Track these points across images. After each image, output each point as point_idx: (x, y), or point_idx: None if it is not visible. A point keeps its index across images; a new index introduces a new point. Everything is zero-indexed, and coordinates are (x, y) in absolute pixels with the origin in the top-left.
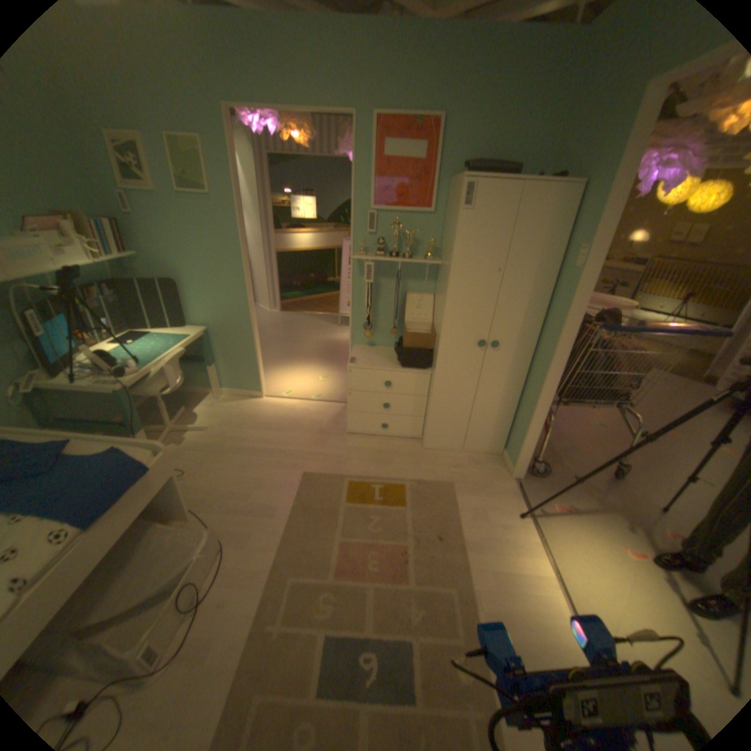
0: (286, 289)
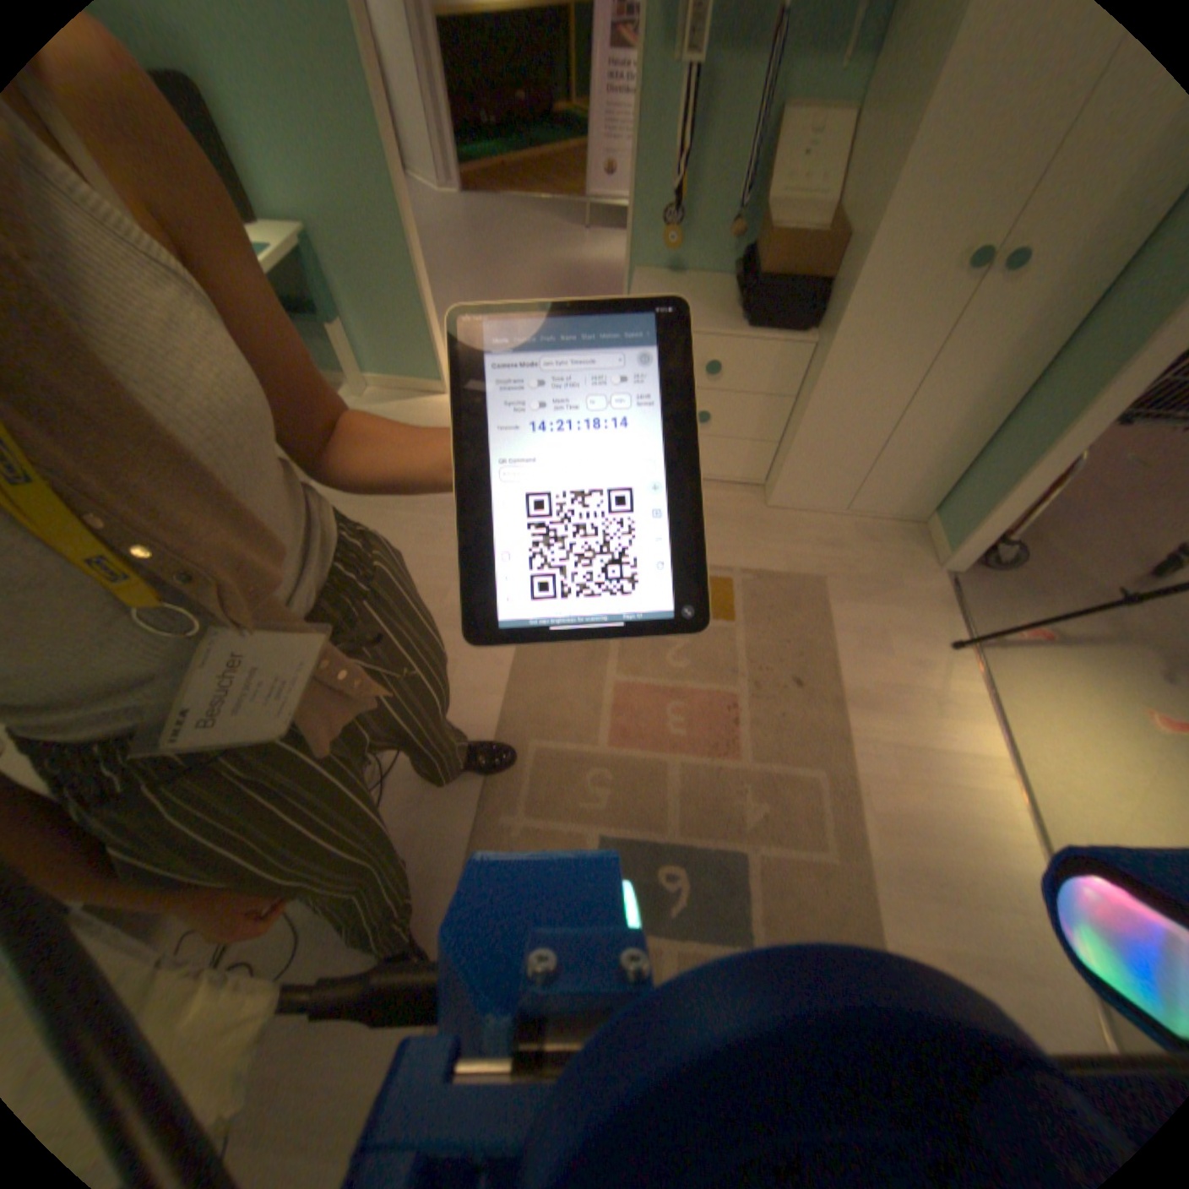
0: (467, 136)
